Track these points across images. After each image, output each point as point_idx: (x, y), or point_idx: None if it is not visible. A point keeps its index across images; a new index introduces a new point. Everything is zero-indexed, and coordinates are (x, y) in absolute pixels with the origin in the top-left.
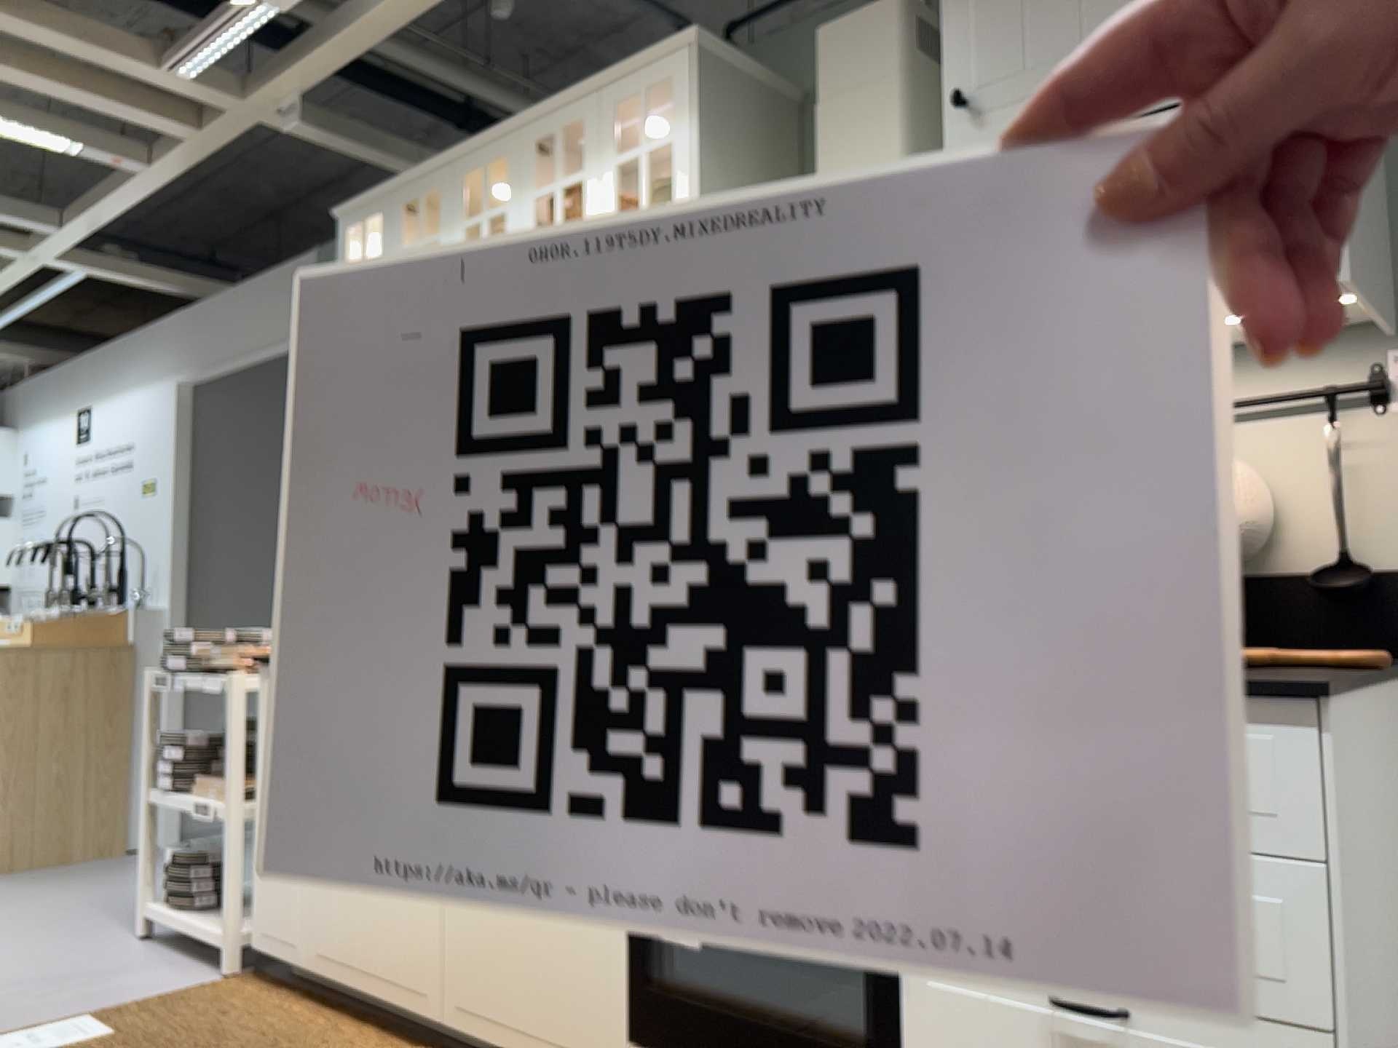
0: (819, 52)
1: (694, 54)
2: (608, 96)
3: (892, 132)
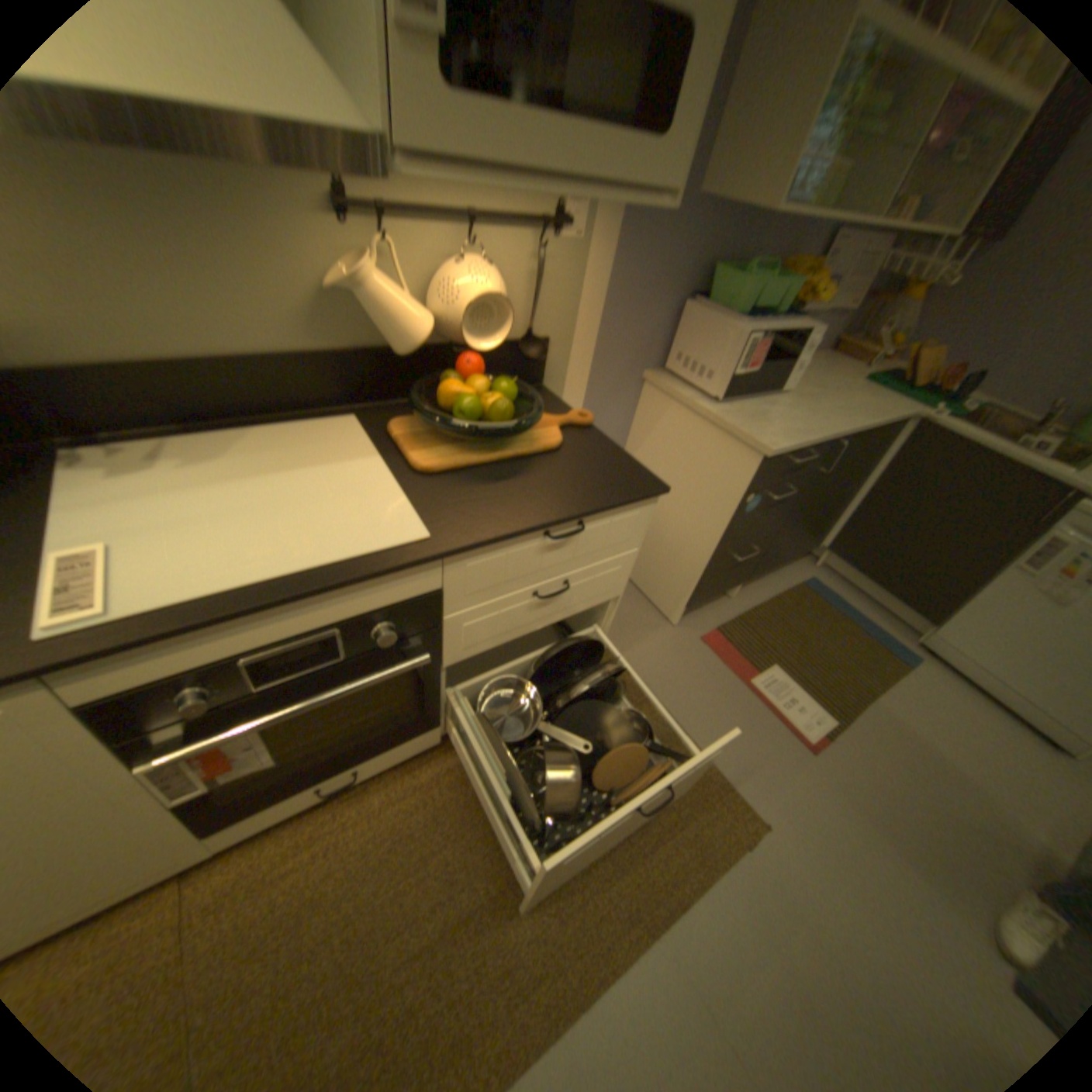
0: None
1: None
2: None
3: None
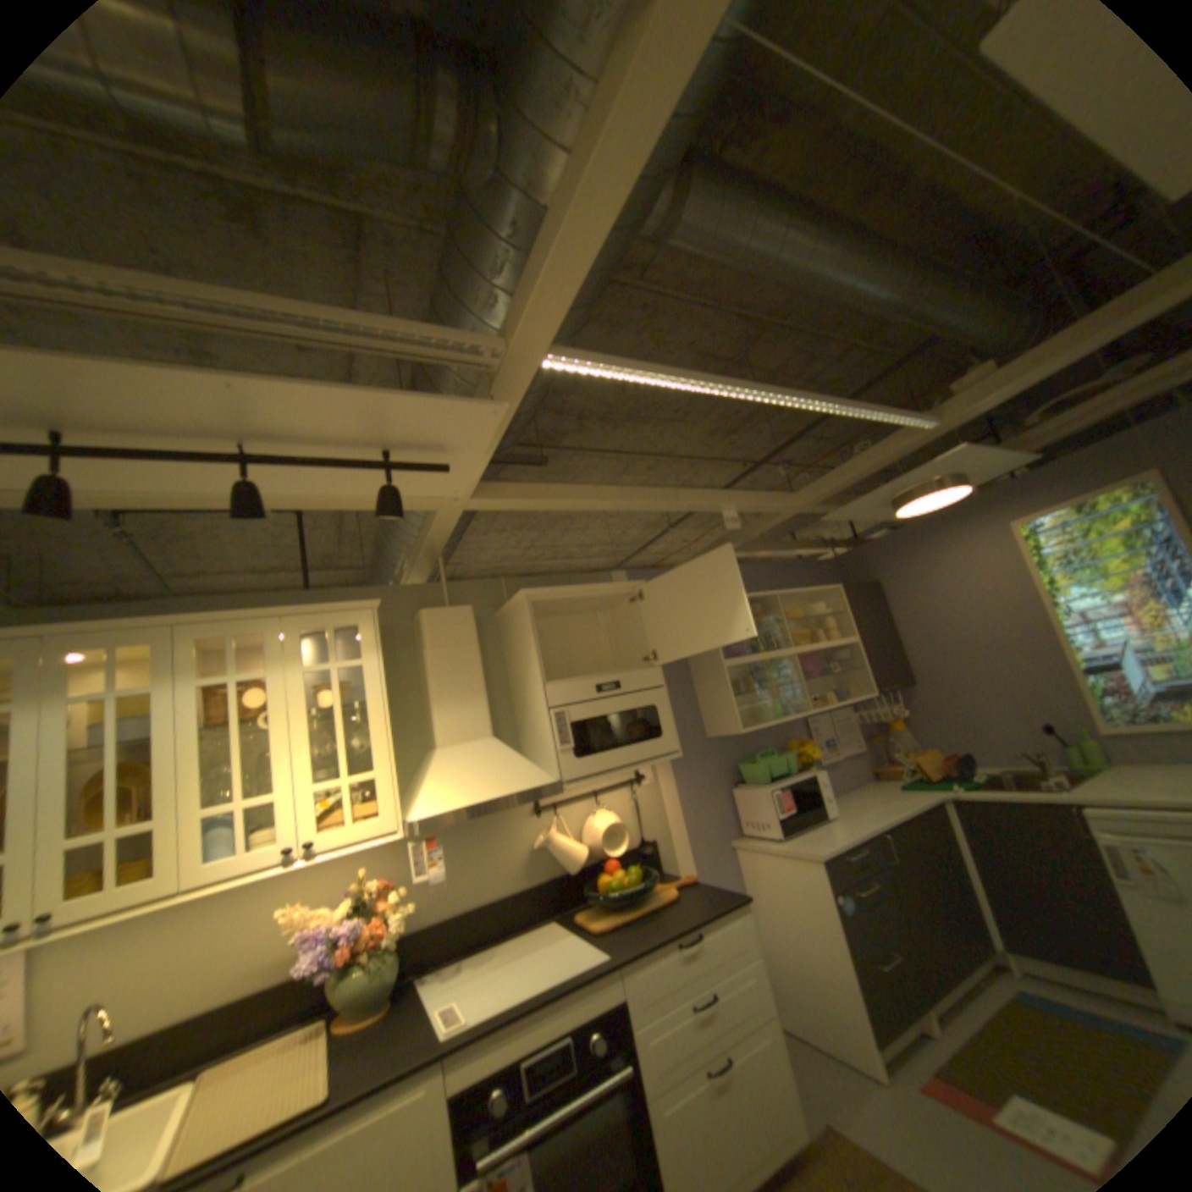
0: (428, 620)
1: (376, 613)
2: (293, 620)
3: (478, 671)
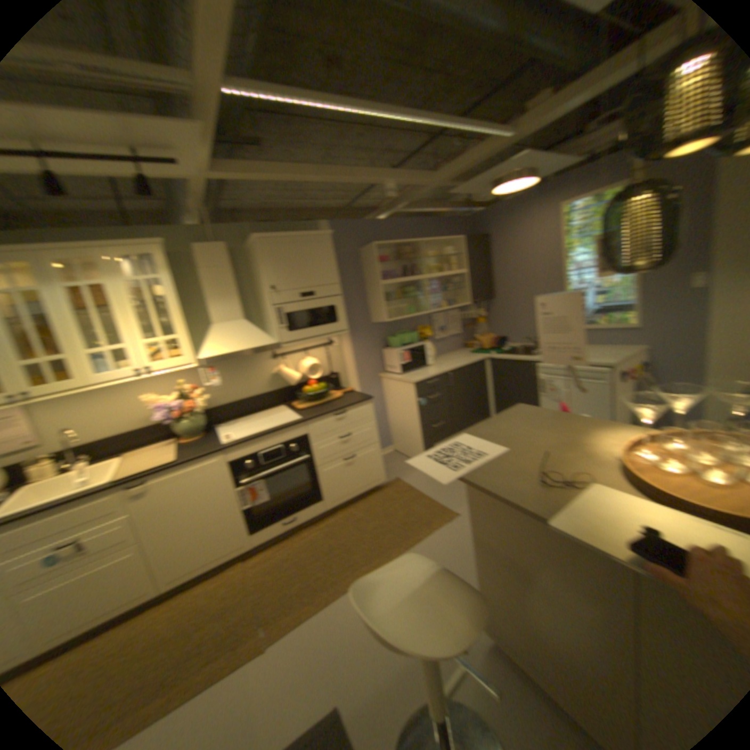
0: (194, 250)
1: (157, 246)
2: (105, 249)
3: (229, 282)
